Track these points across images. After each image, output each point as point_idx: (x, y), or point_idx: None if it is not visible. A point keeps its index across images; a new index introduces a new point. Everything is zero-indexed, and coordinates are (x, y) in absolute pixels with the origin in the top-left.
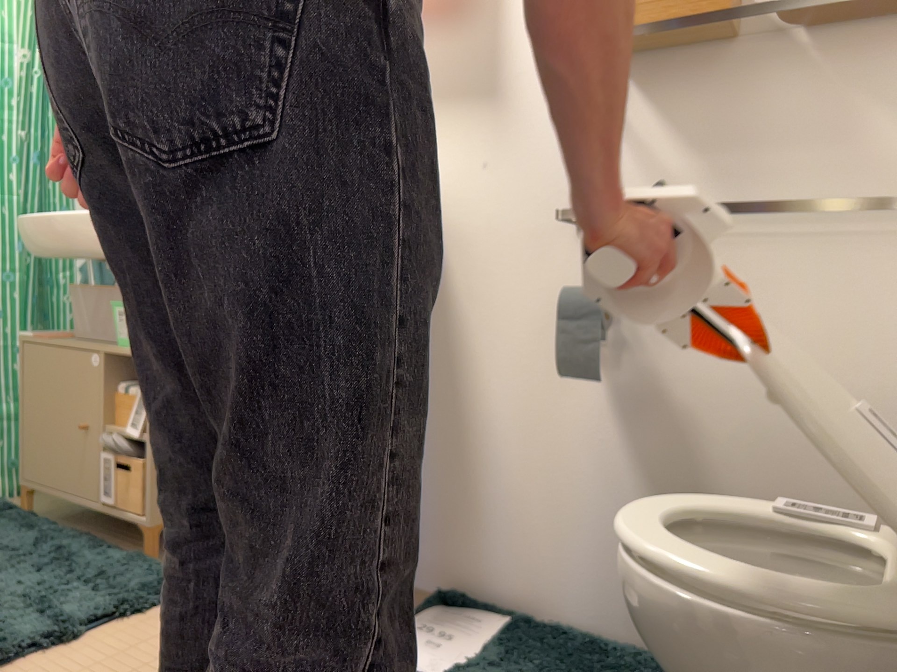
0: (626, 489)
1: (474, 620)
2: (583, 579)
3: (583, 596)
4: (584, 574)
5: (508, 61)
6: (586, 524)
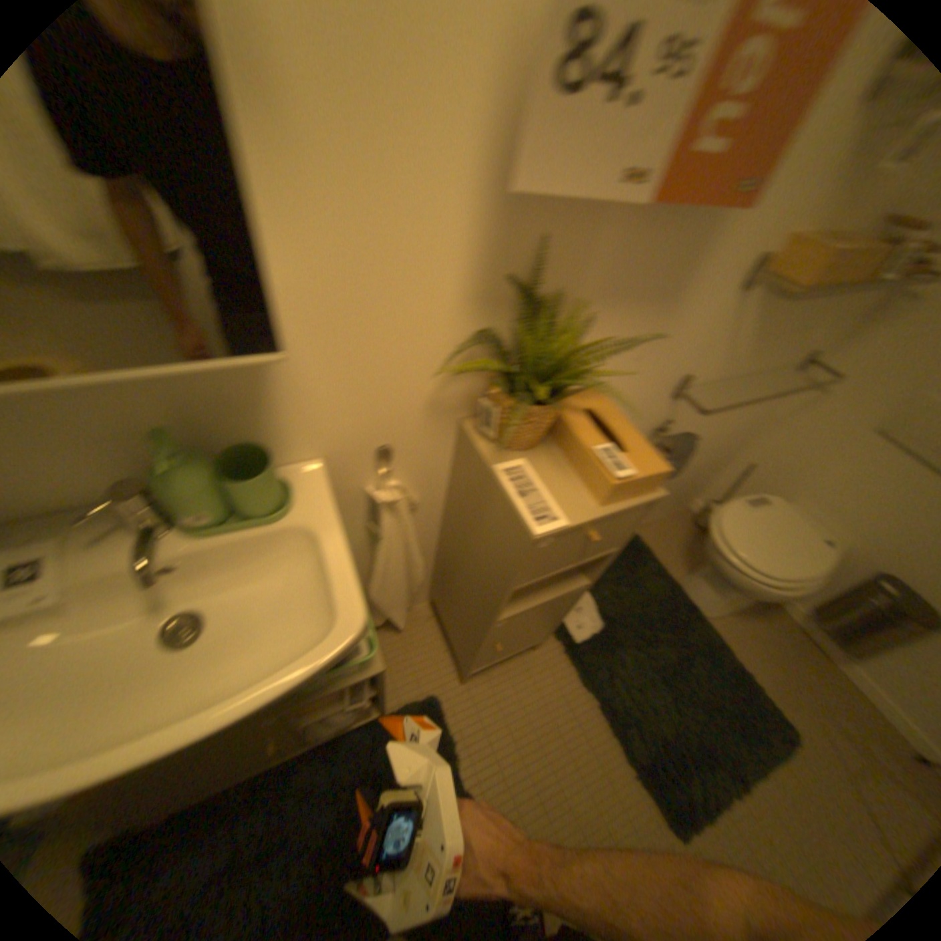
0: None
1: None
2: None
3: None
4: None
5: (703, 263)
6: None
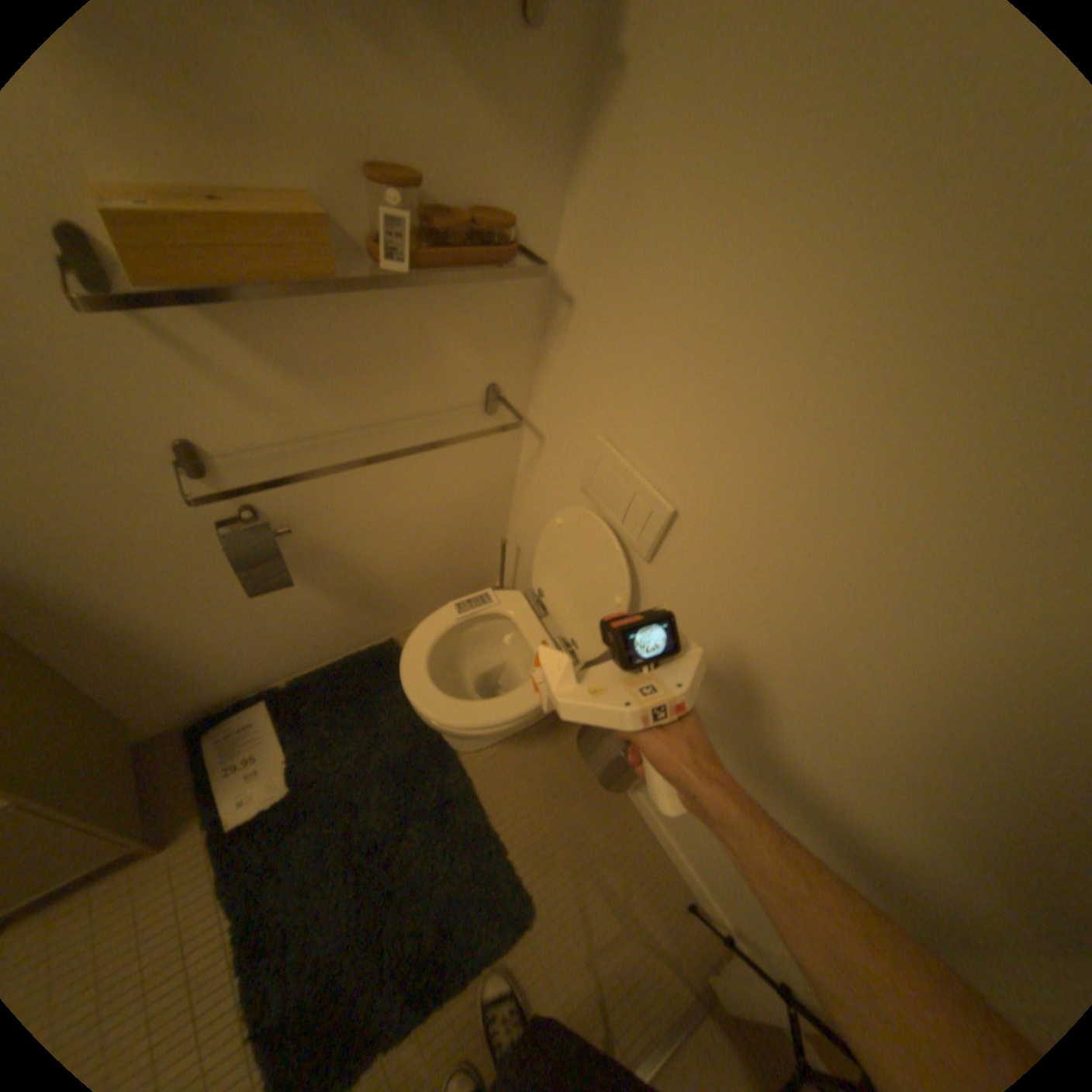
0: (314, 603)
1: (244, 727)
2: (299, 651)
3: (301, 657)
4: (298, 649)
5: None
6: (290, 631)
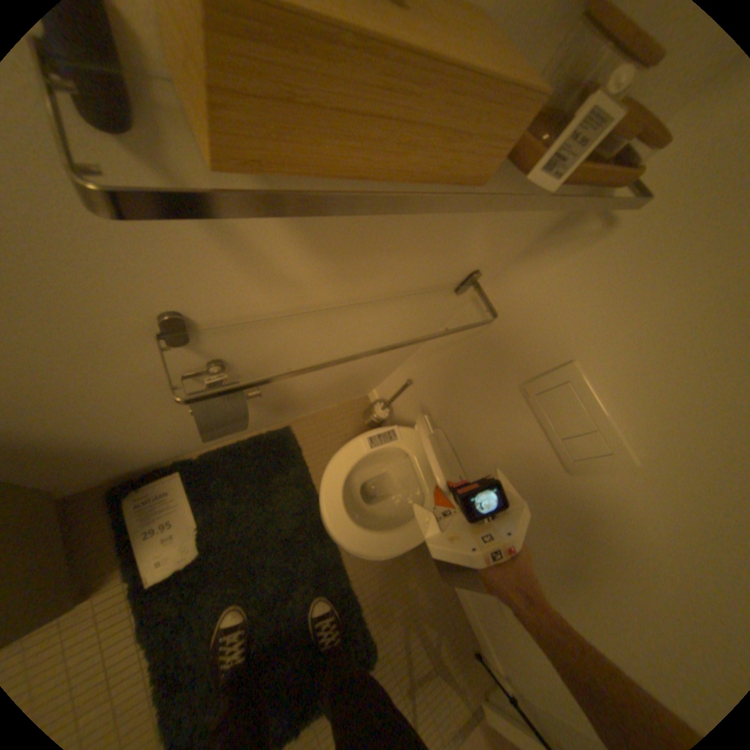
0: None
1: (162, 494)
2: None
3: None
4: None
5: None
6: None
